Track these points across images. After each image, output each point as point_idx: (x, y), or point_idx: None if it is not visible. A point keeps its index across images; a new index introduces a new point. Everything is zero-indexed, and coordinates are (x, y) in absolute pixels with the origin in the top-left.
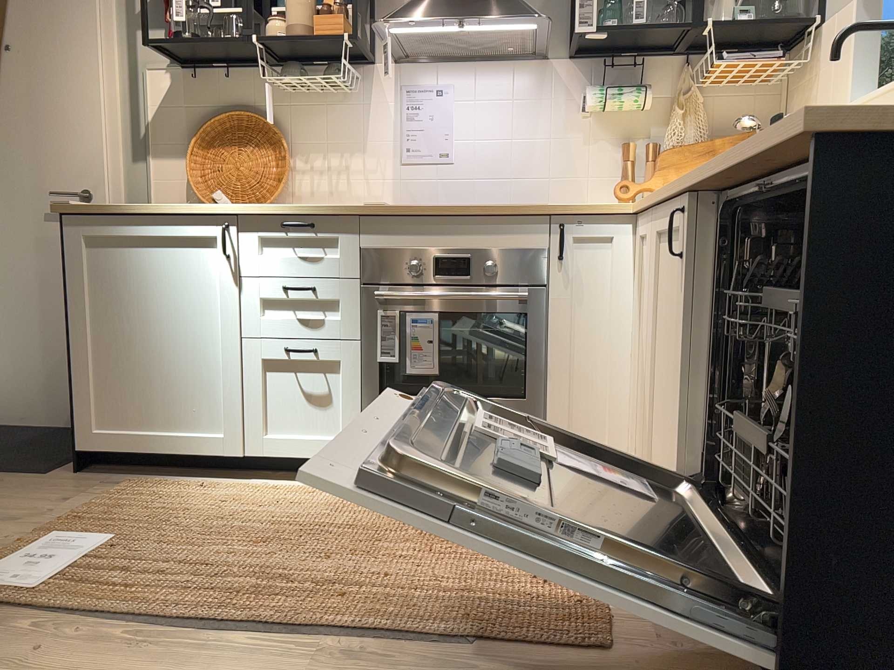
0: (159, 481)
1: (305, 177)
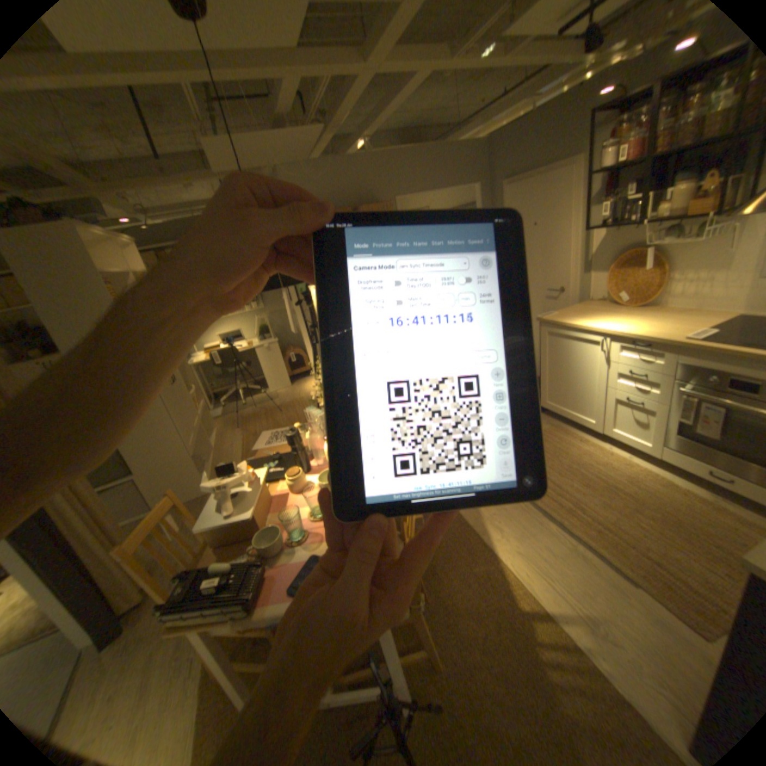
0: (567, 429)
1: (680, 283)
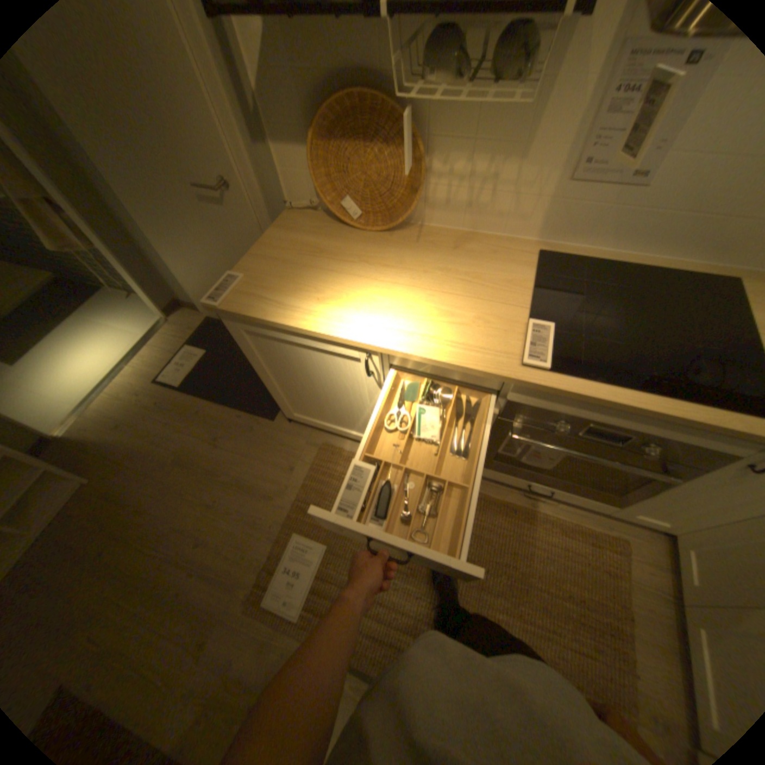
0: (339, 446)
1: (444, 179)
